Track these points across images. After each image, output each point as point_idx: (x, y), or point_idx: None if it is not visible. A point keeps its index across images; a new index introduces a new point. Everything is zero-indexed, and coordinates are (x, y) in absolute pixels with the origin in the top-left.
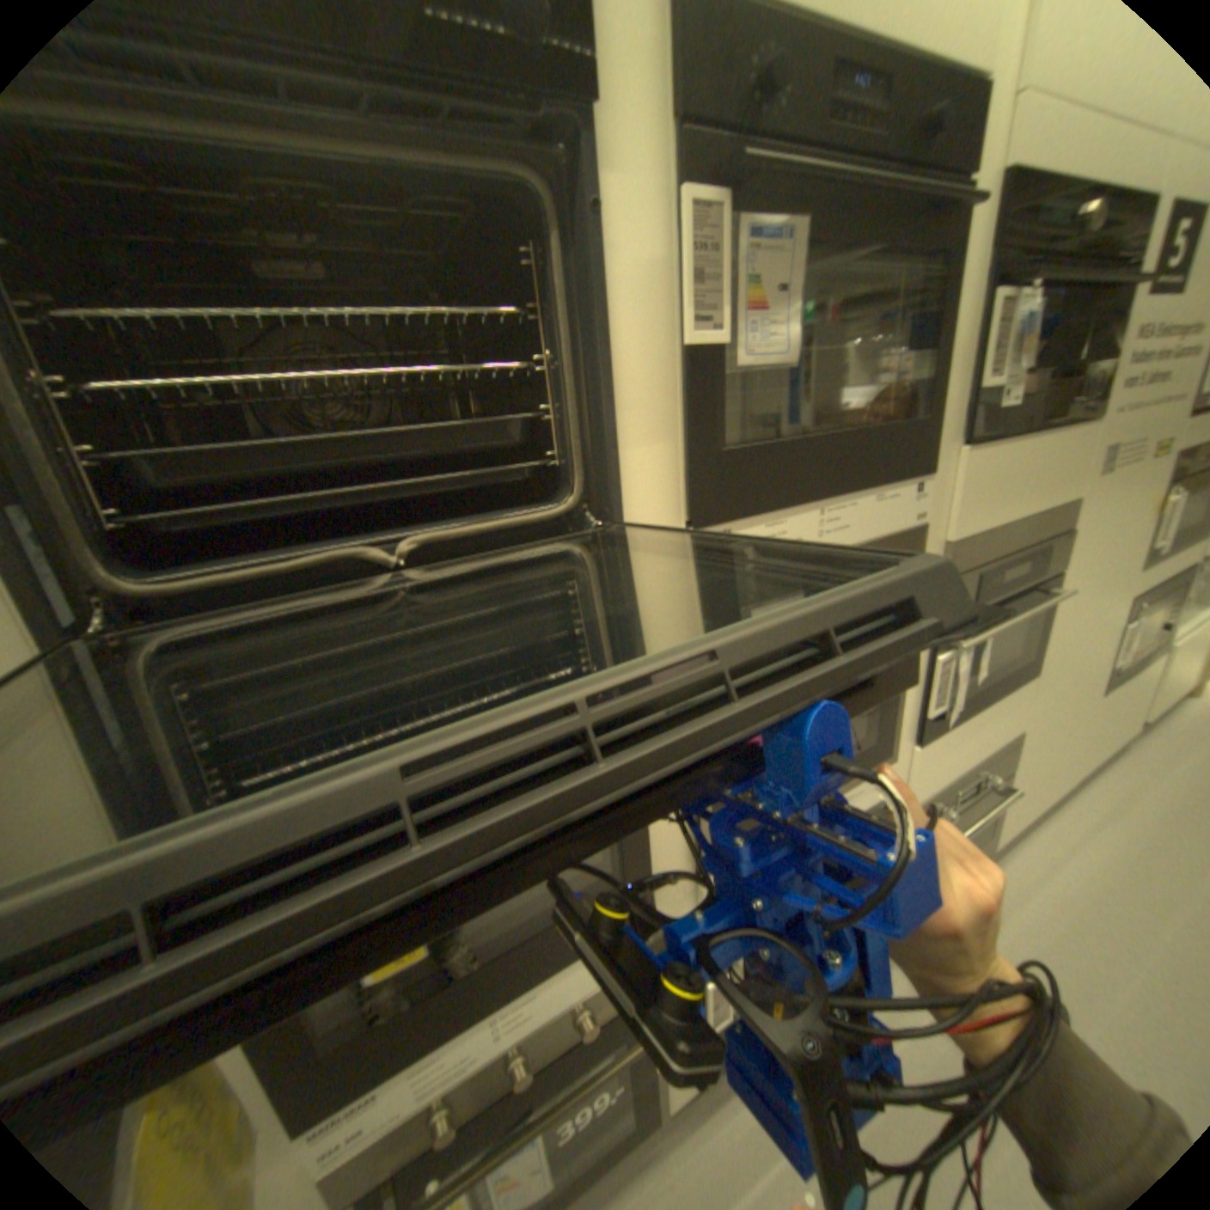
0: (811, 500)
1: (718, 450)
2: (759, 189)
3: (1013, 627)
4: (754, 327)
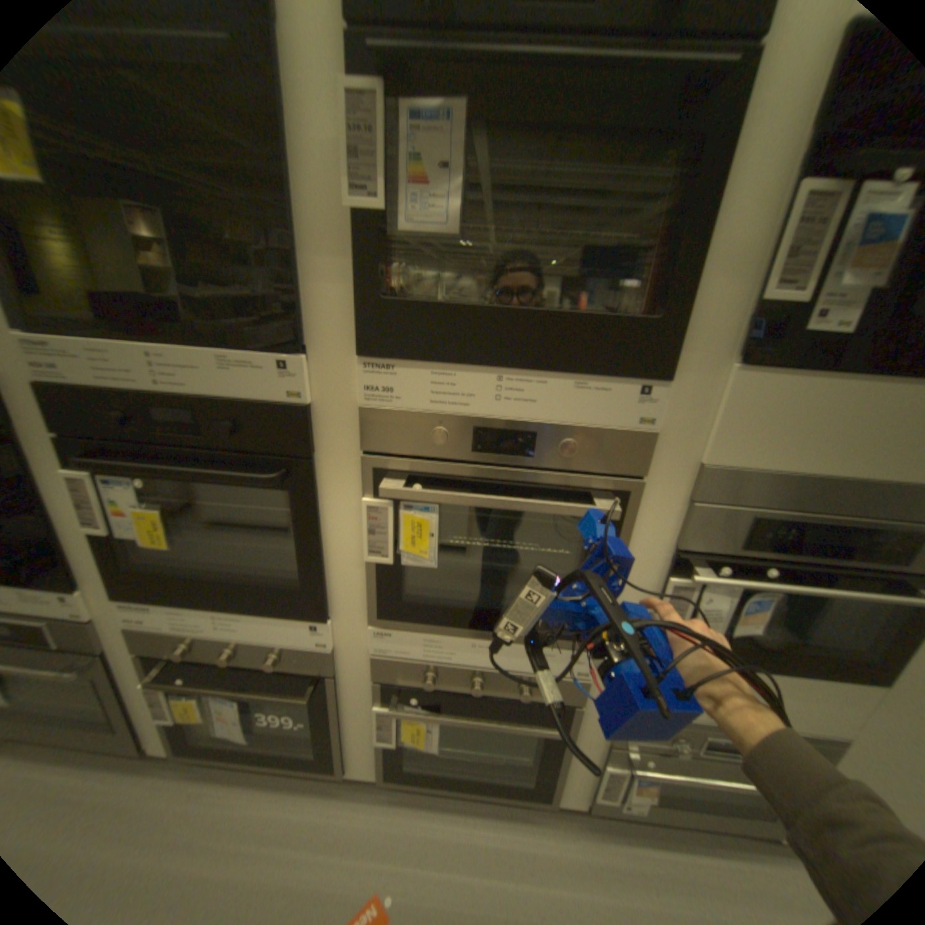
0: (483, 362)
1: (380, 298)
2: (419, 78)
3: (795, 592)
4: (415, 199)
